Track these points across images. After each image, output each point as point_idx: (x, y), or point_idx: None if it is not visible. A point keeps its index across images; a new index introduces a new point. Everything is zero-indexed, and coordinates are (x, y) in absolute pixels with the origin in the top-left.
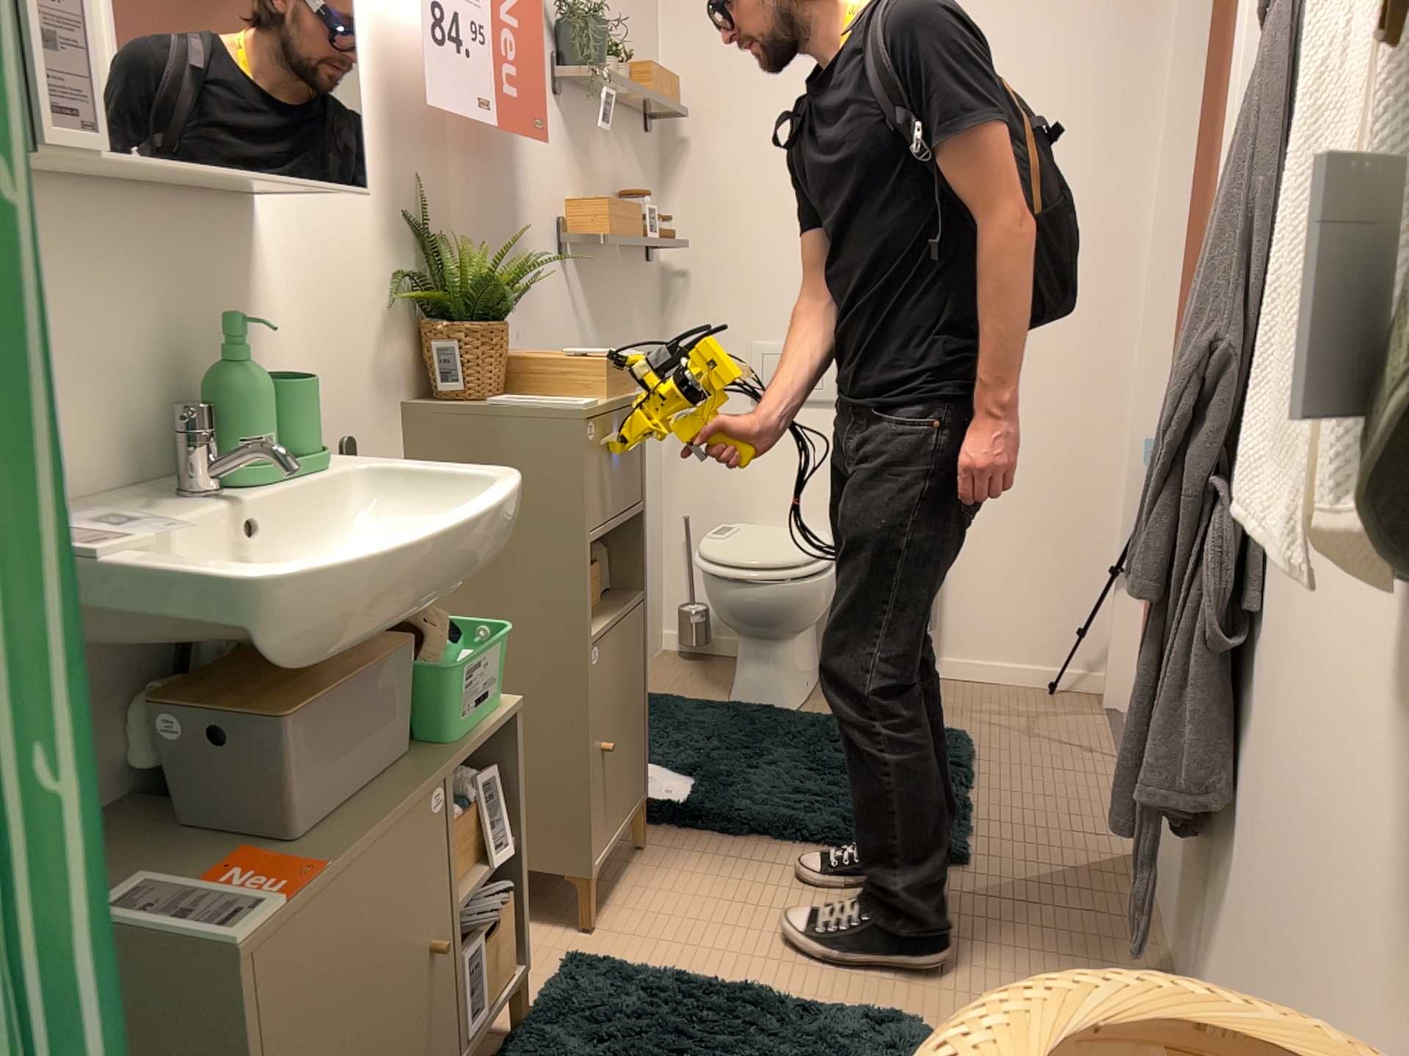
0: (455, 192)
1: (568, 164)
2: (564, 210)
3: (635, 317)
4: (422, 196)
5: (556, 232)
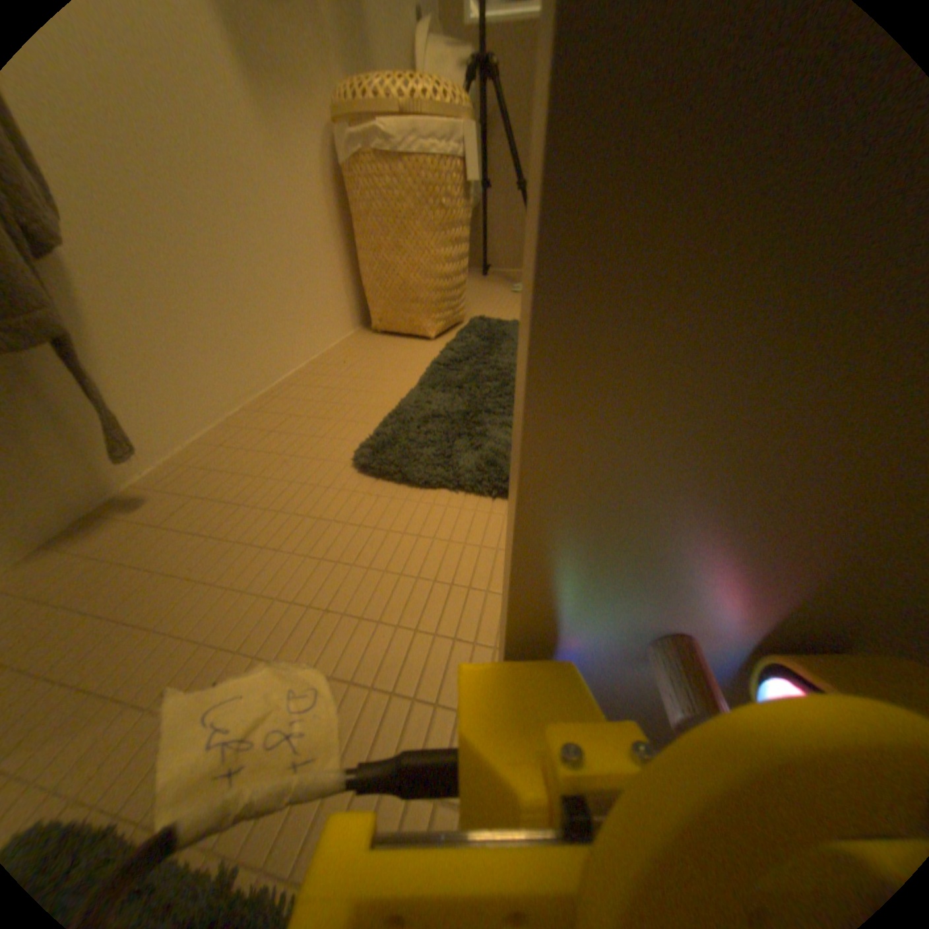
0: None
1: None
2: None
3: None
4: None
5: None
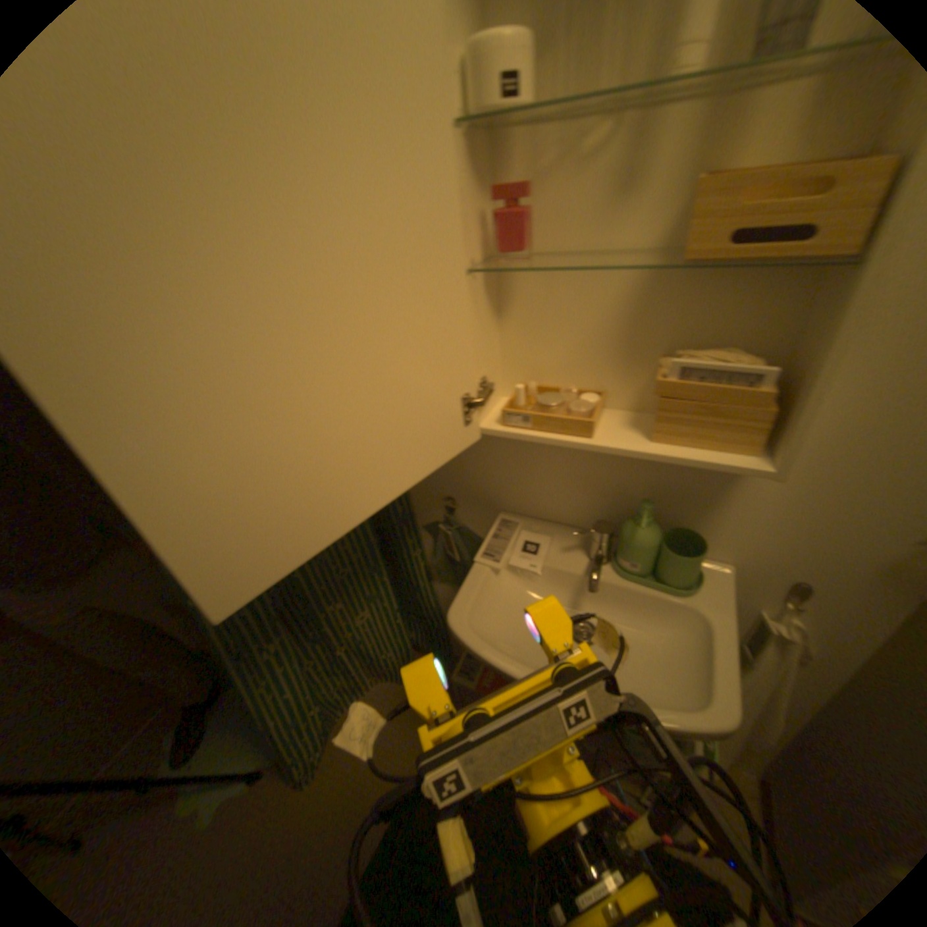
0: None
1: None
2: None
3: None
4: None
5: None
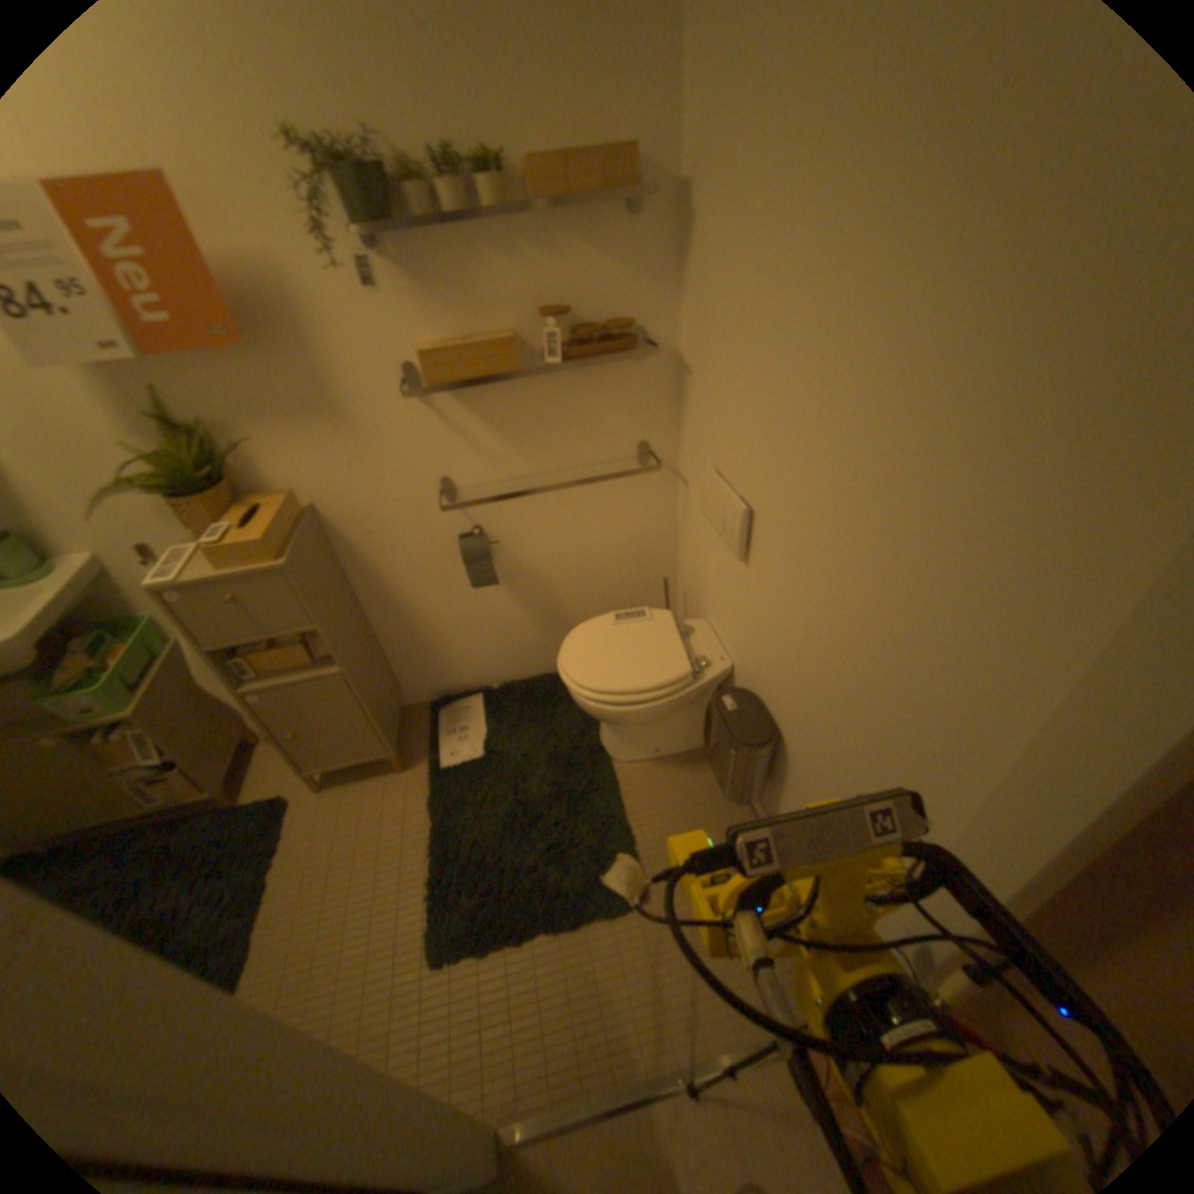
0: (202, 382)
1: (409, 306)
2: (408, 351)
3: (600, 416)
4: (151, 398)
5: (394, 375)
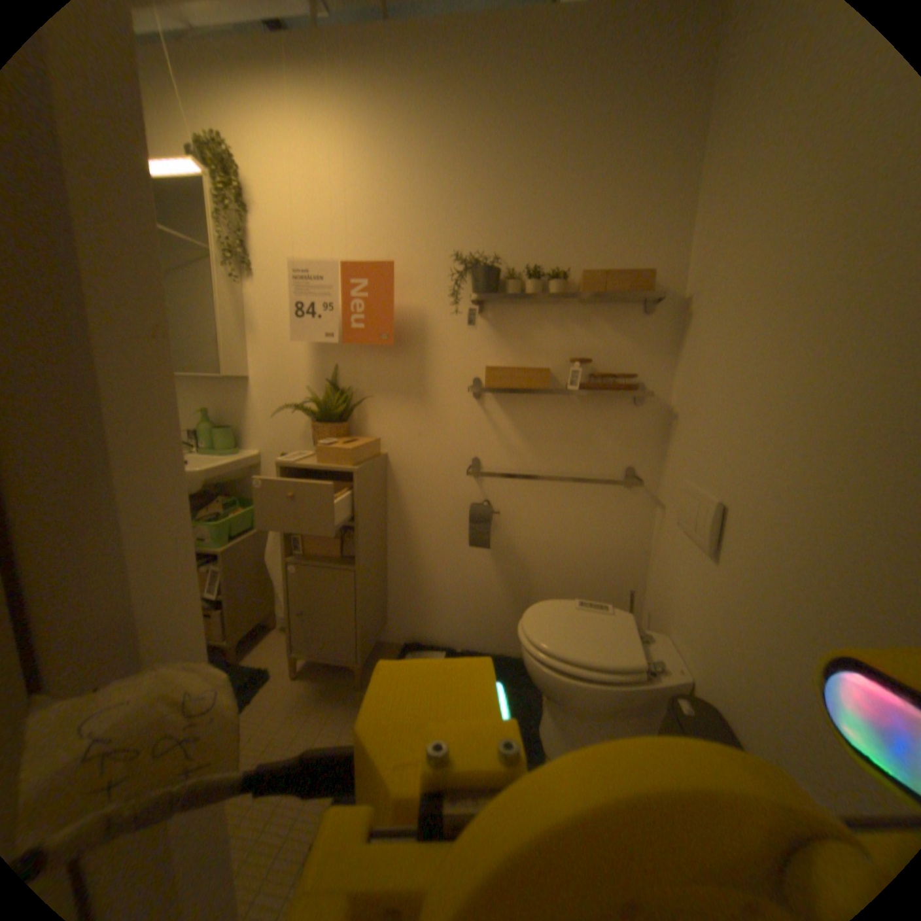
0: (364, 367)
1: (492, 344)
2: (482, 370)
3: (602, 438)
4: (335, 370)
5: (468, 382)
